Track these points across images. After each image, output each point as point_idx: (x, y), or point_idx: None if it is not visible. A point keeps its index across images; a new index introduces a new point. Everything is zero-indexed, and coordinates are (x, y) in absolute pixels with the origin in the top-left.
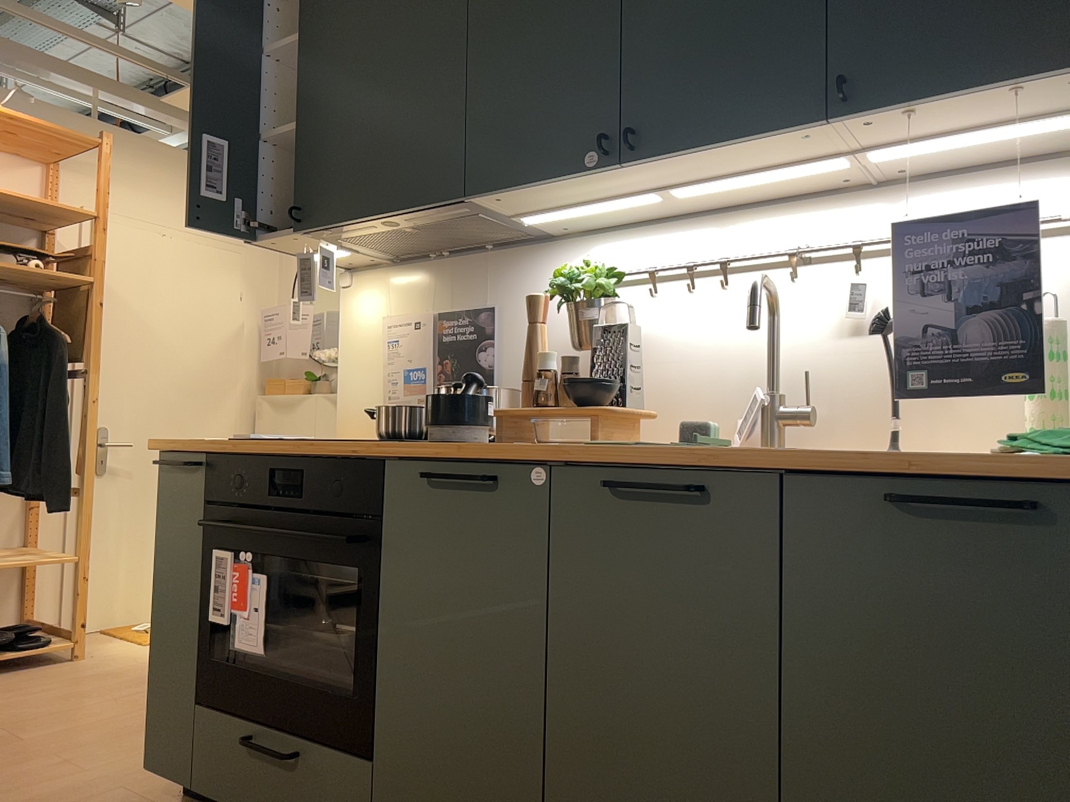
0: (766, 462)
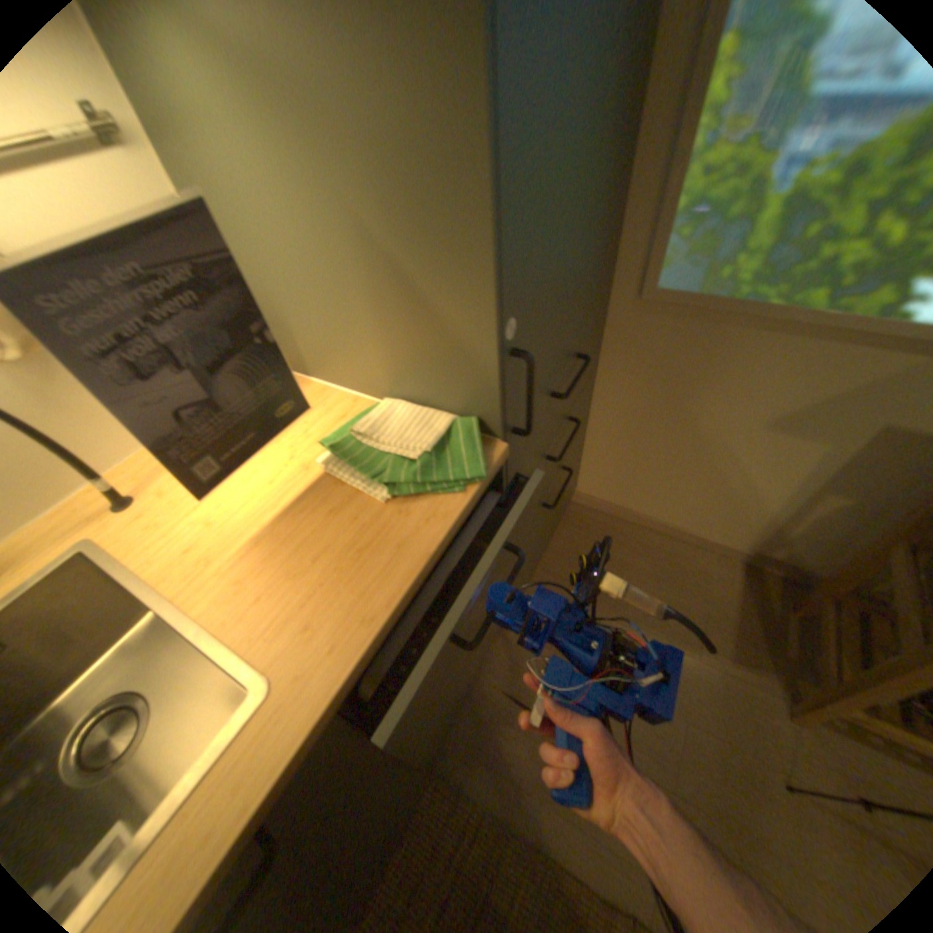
0: (314, 734)
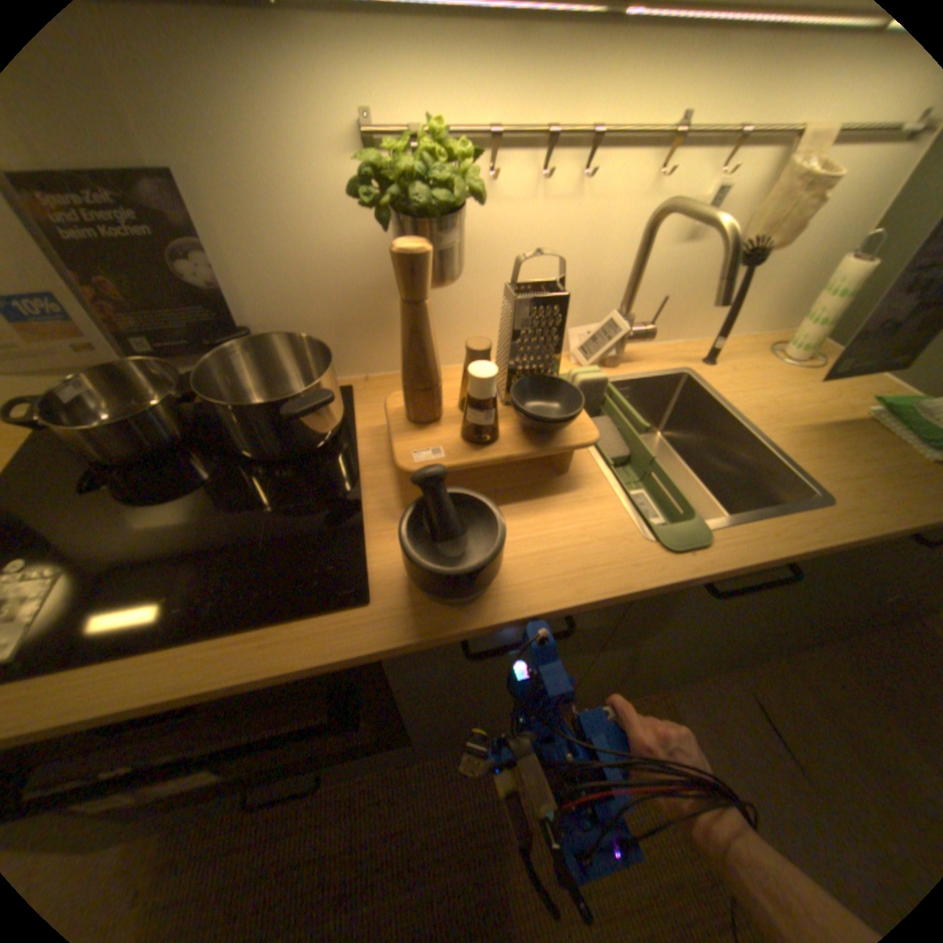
0: (861, 544)
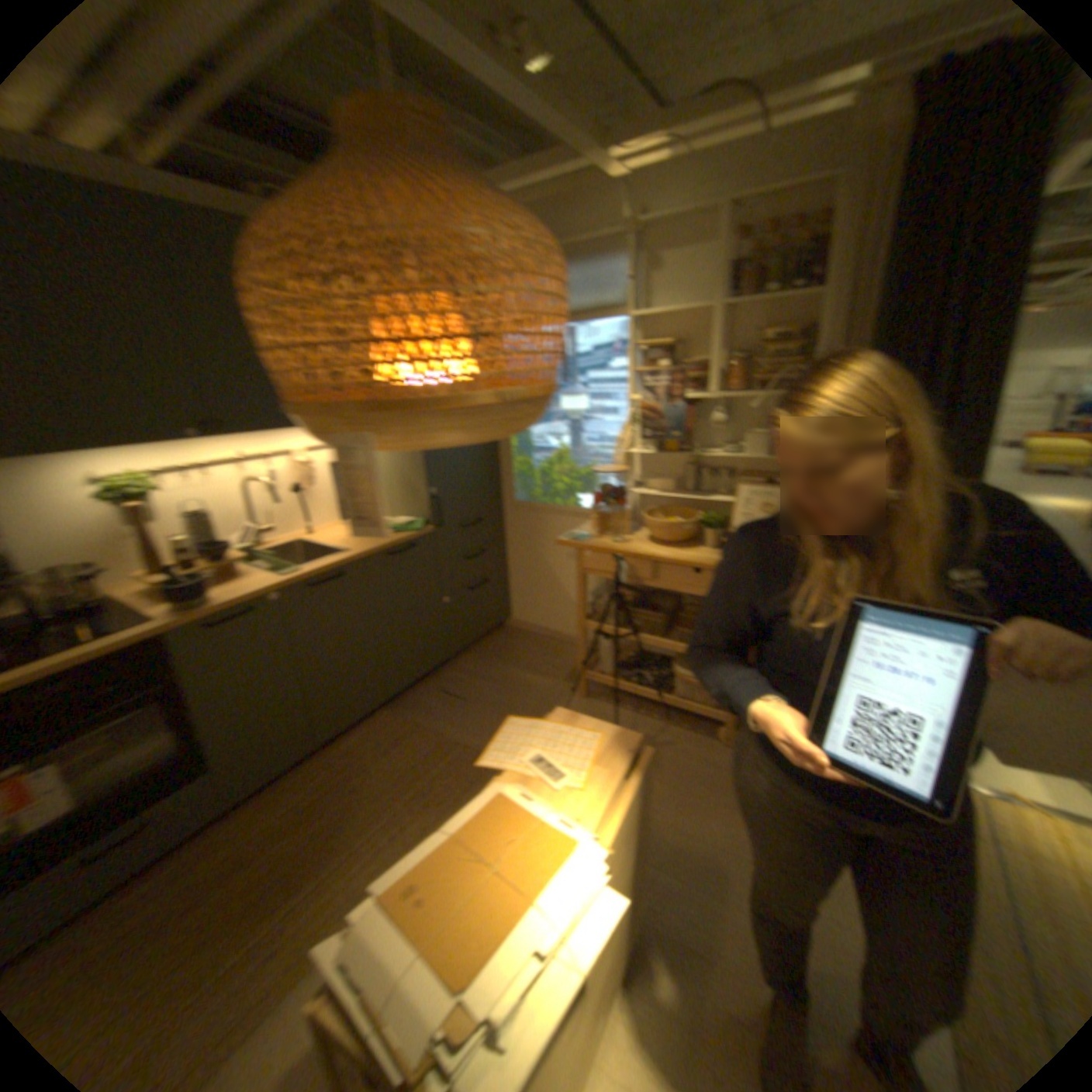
0: (355, 558)
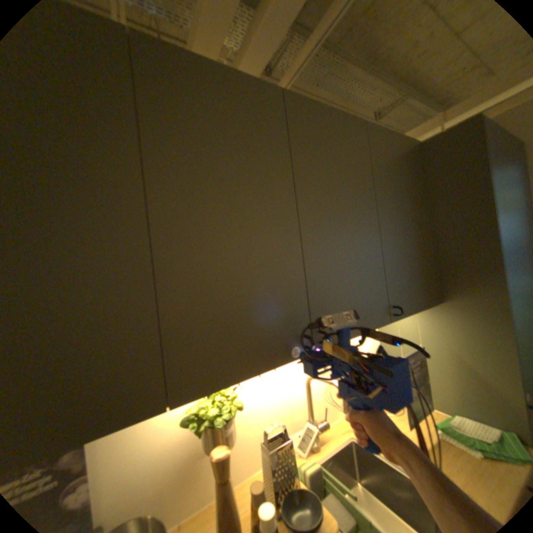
0: None
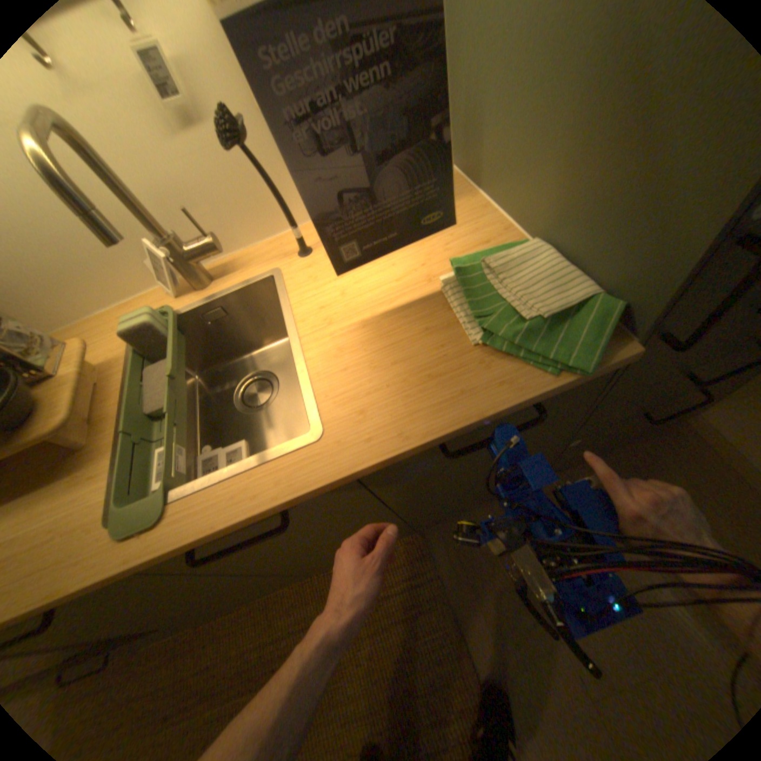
0: (332, 488)
